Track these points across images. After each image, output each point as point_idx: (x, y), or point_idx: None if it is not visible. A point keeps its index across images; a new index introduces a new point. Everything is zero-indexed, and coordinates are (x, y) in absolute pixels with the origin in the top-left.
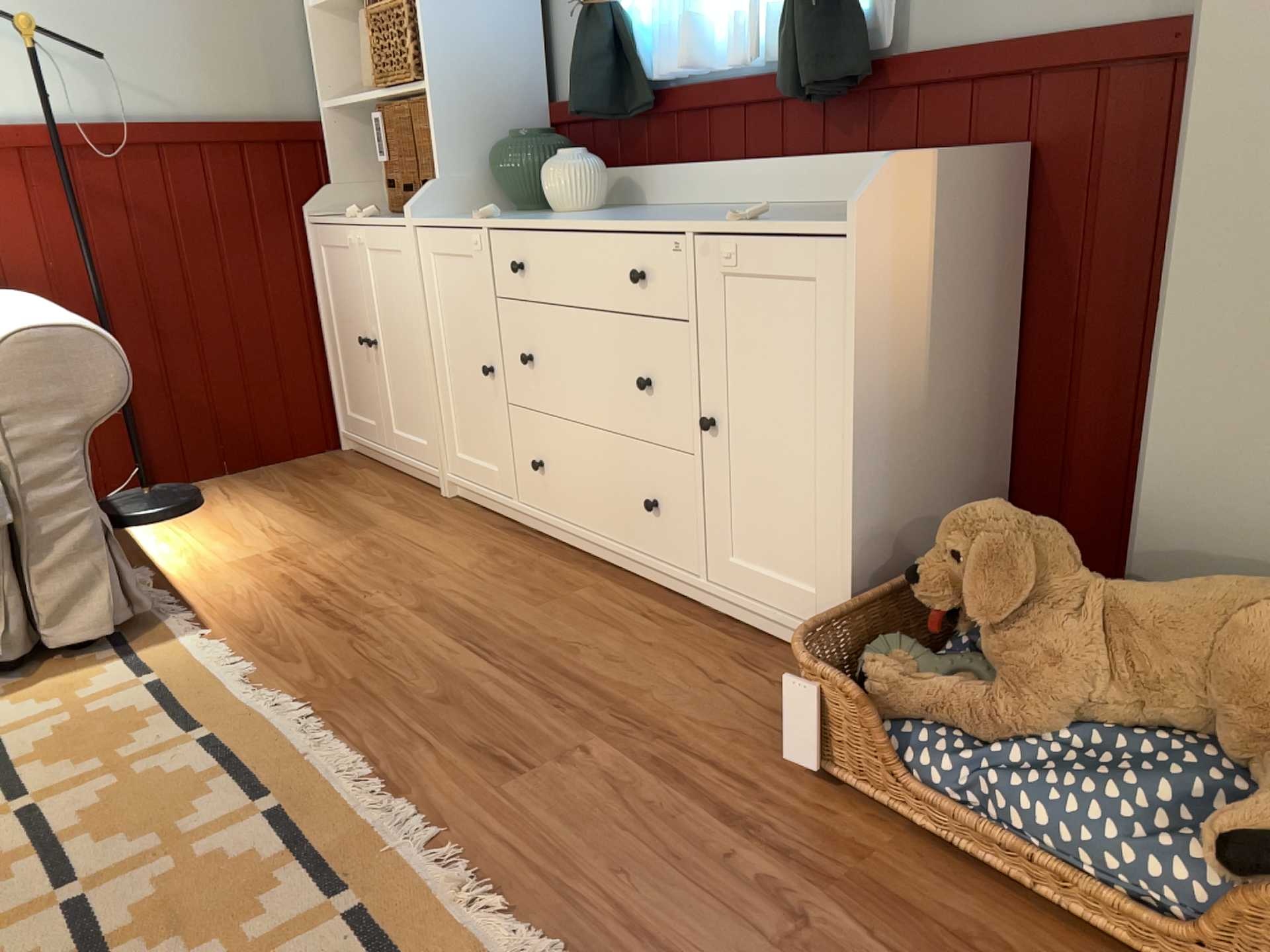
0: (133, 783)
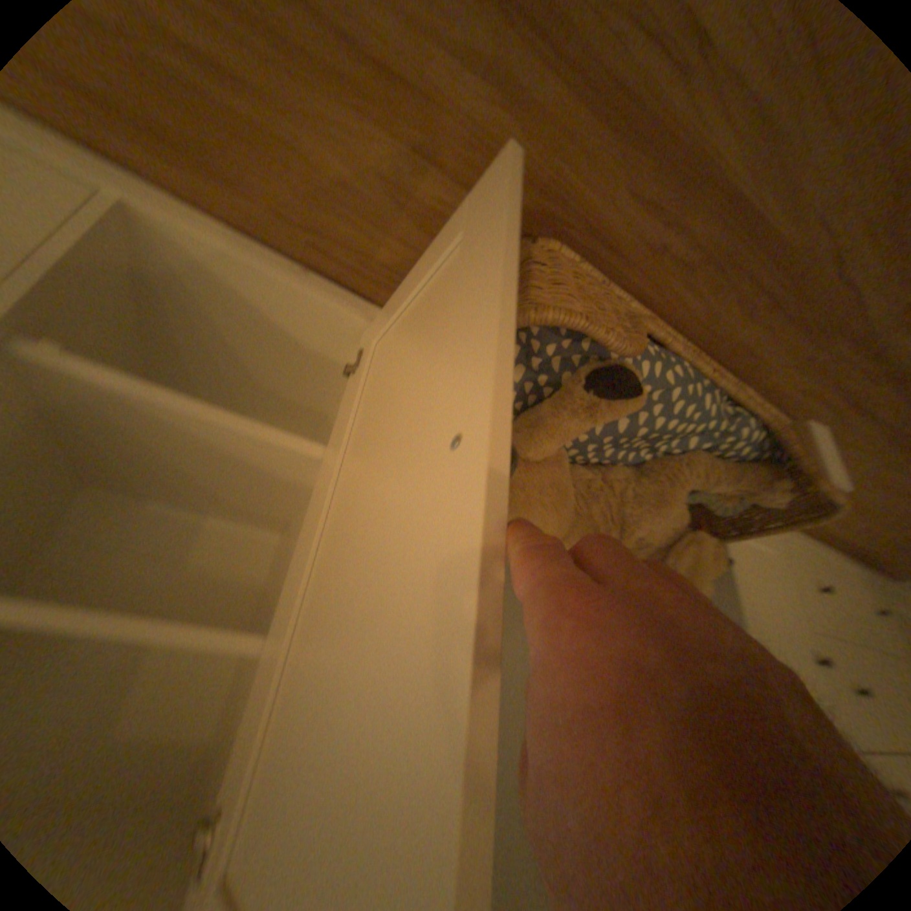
0: None
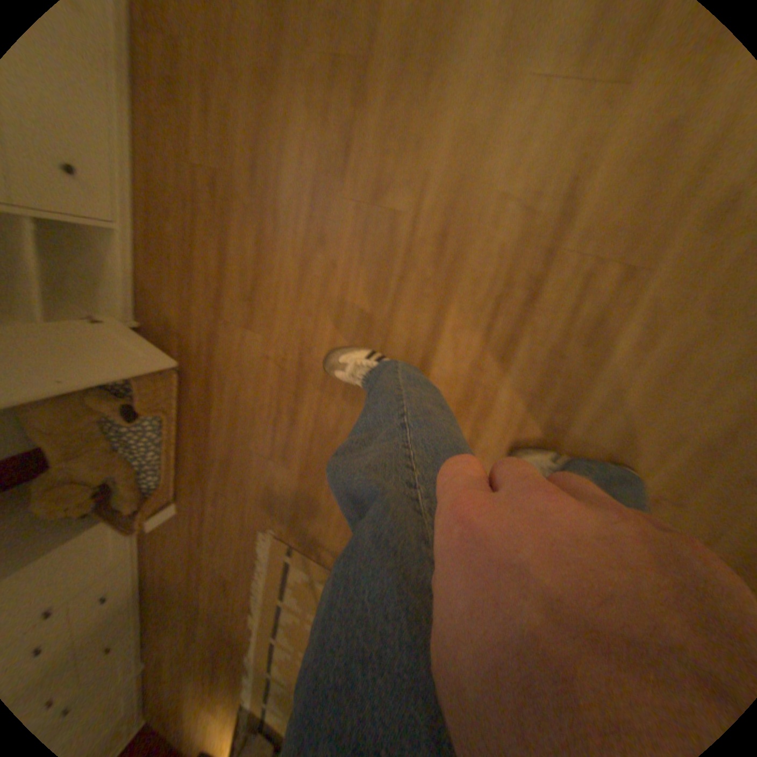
0: (284, 681)
